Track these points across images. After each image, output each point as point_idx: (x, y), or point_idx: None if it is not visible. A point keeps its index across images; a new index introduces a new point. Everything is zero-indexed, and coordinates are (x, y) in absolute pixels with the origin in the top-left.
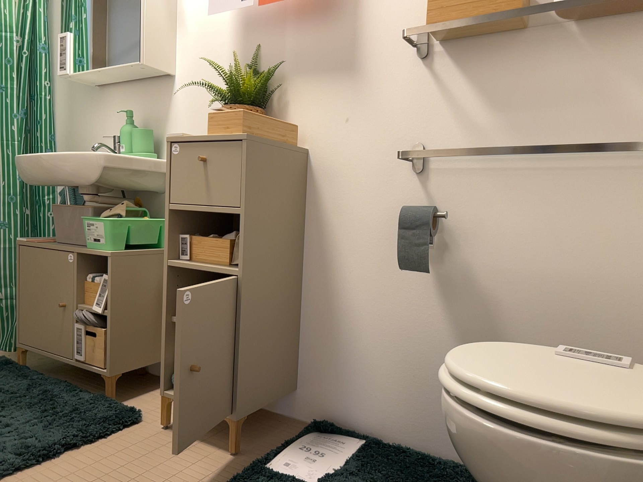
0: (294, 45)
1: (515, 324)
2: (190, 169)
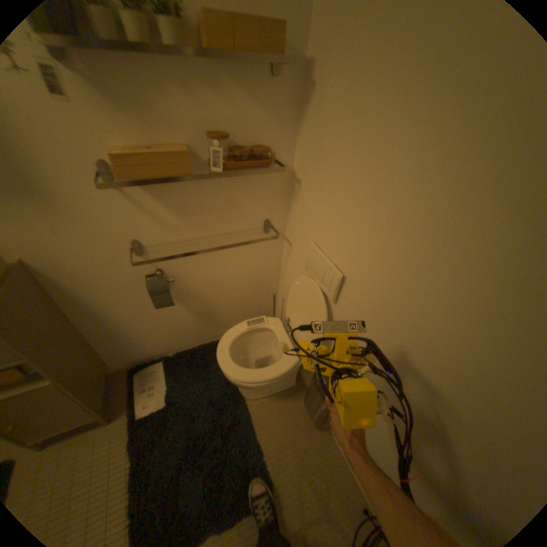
0: None
1: (215, 299)
2: None
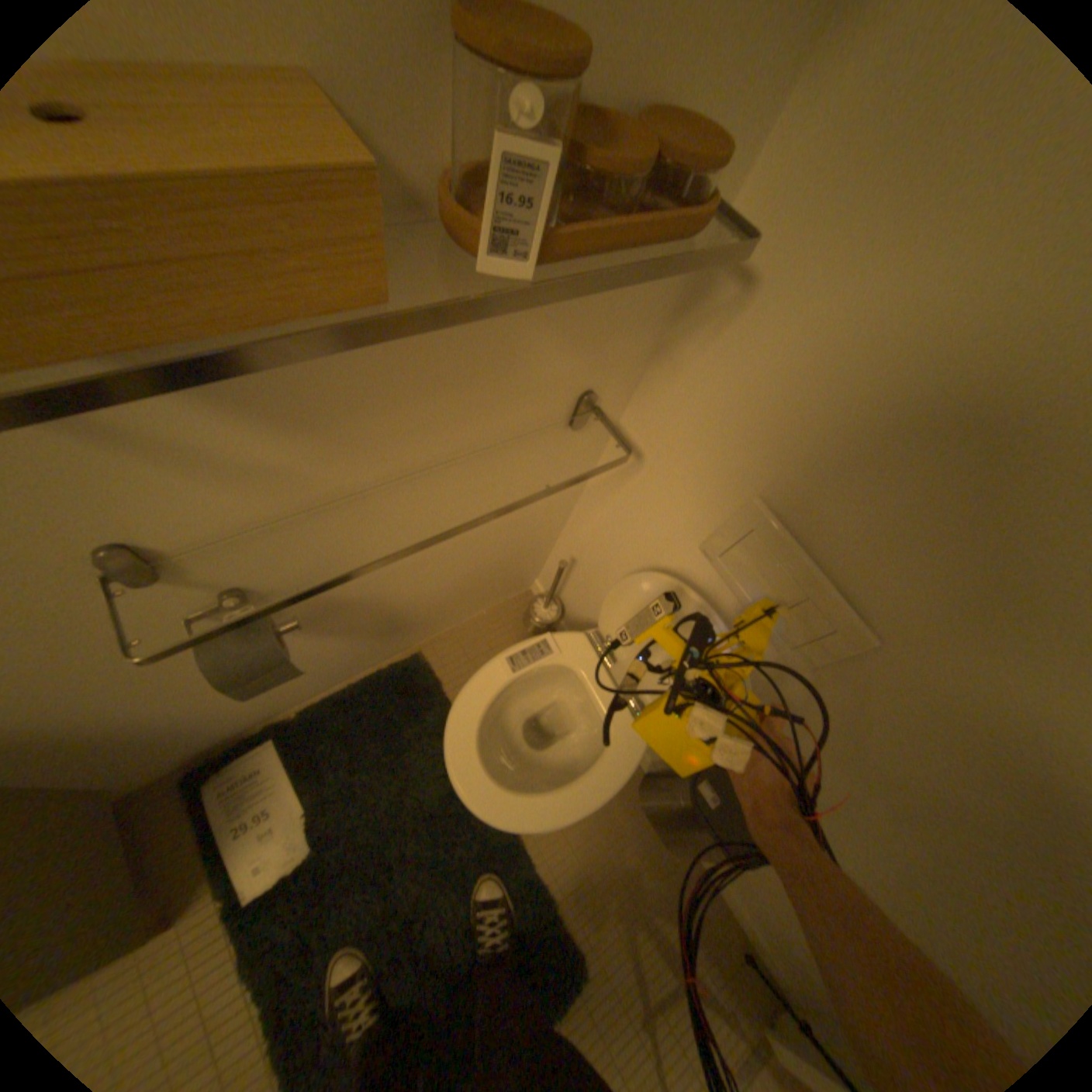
0: None
1: (405, 595)
2: None
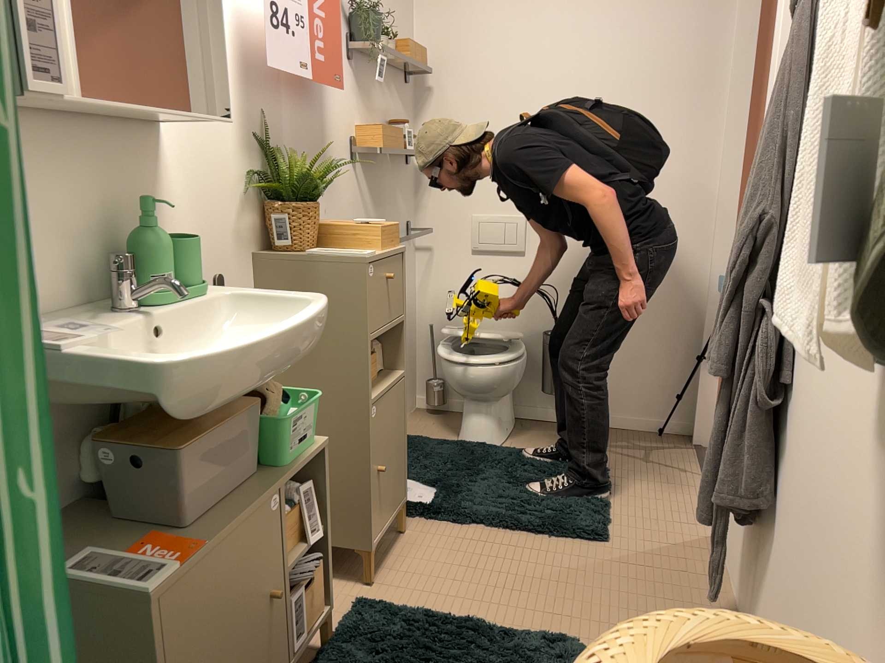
0: (290, 121)
1: None
2: (379, 289)
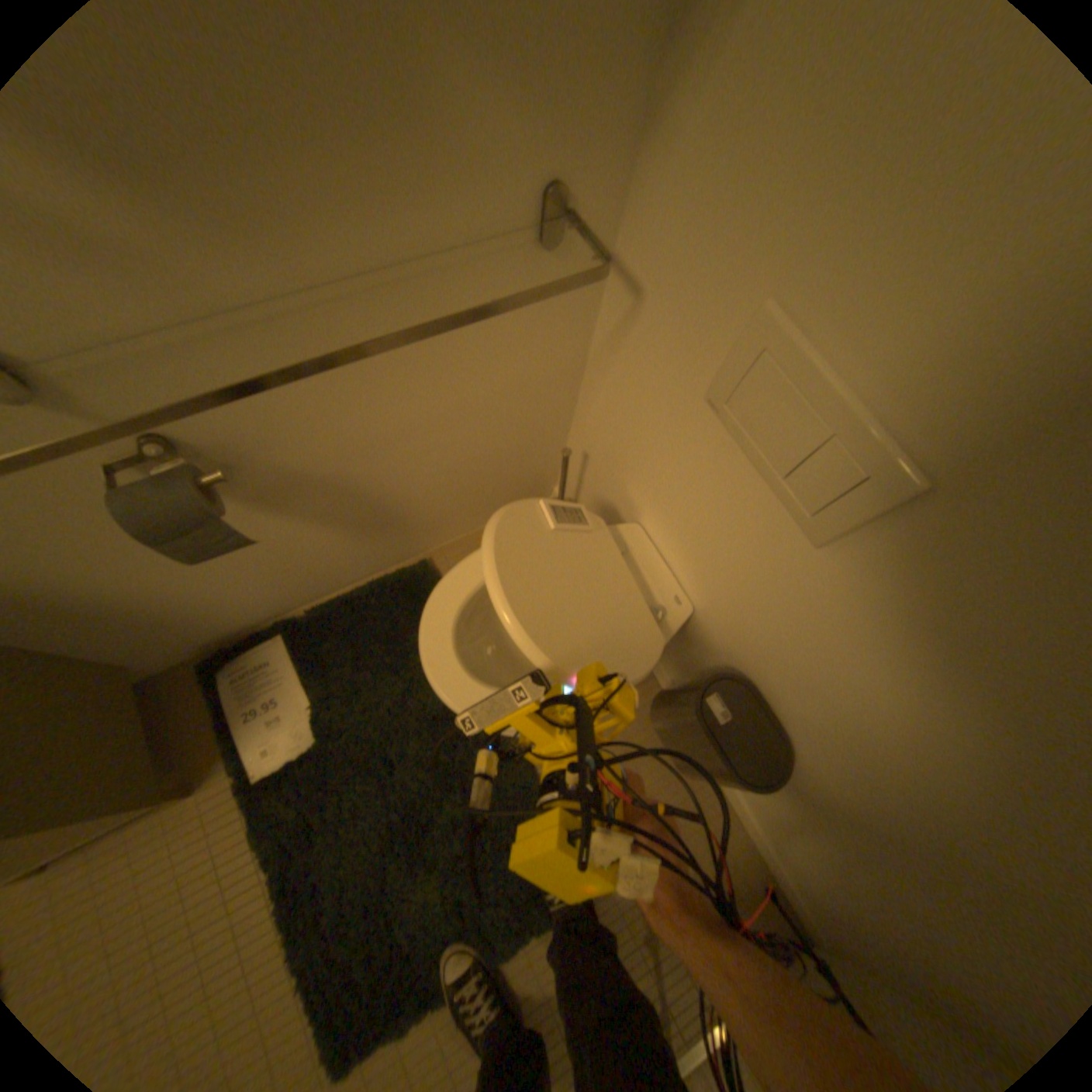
0: None
1: (387, 481)
2: None
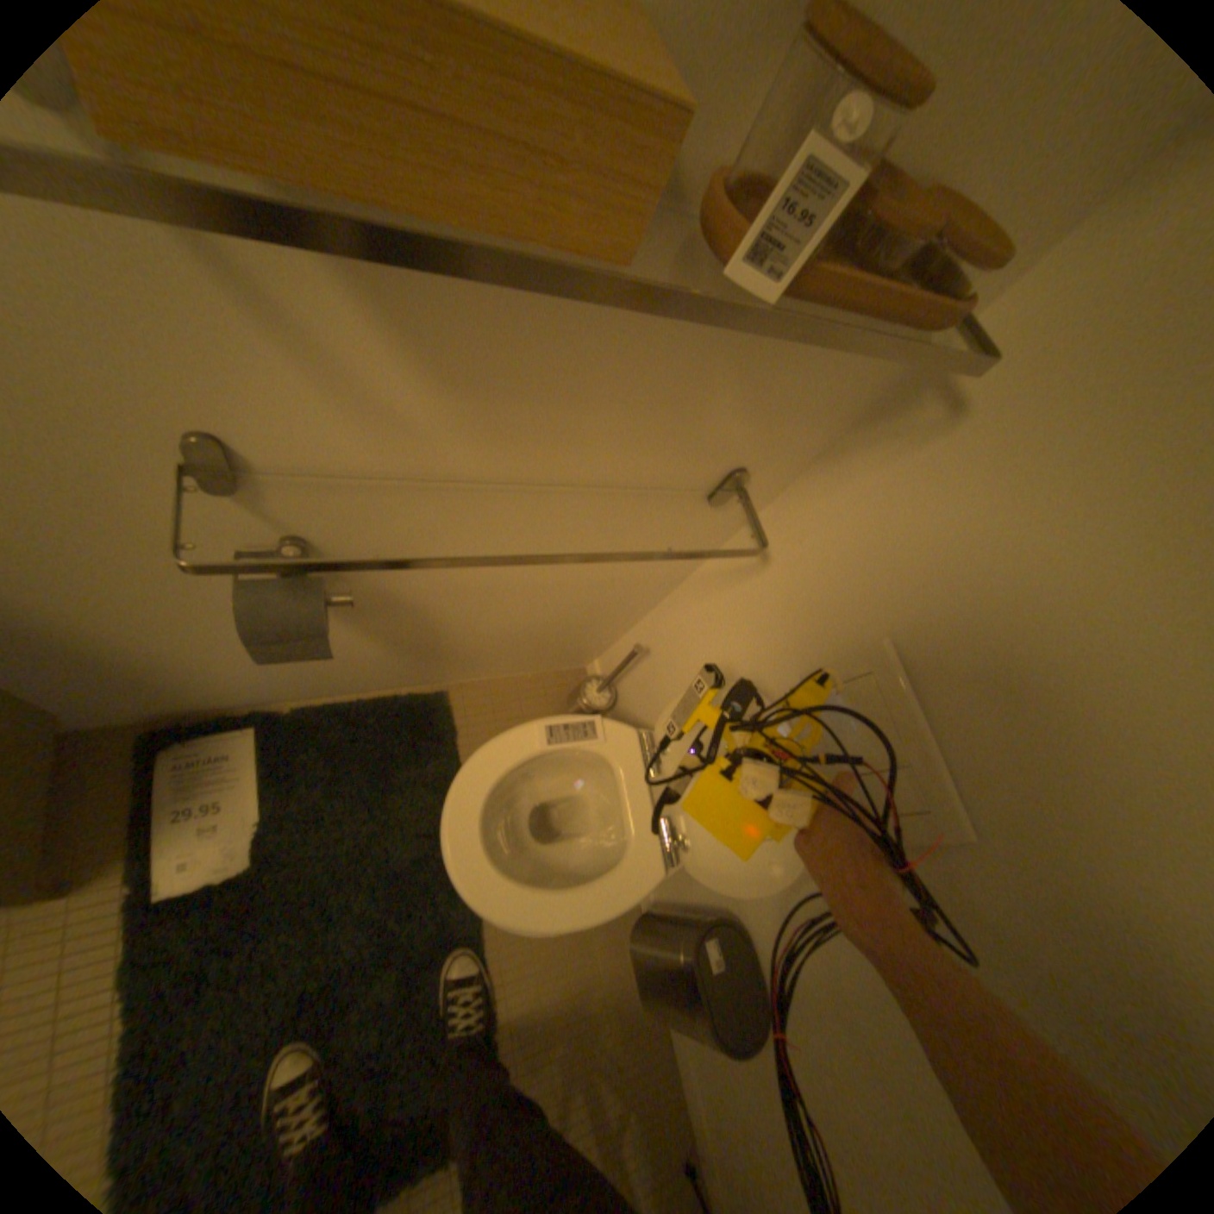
0: None
1: (463, 621)
2: None
